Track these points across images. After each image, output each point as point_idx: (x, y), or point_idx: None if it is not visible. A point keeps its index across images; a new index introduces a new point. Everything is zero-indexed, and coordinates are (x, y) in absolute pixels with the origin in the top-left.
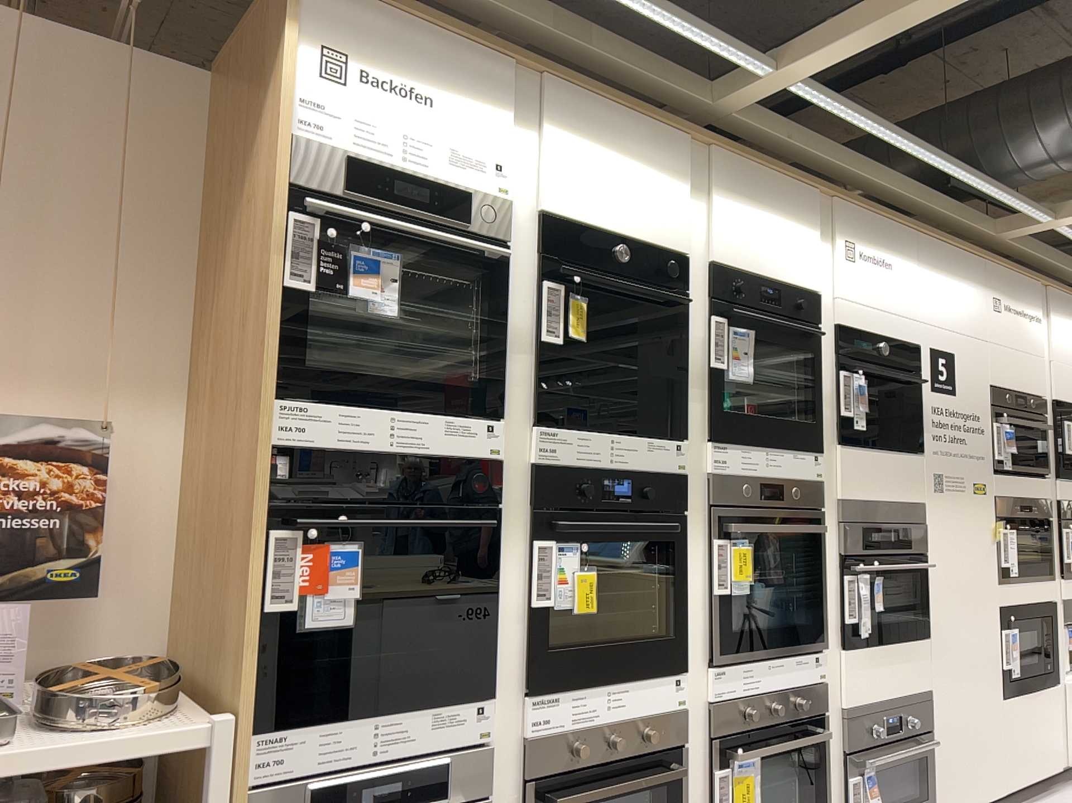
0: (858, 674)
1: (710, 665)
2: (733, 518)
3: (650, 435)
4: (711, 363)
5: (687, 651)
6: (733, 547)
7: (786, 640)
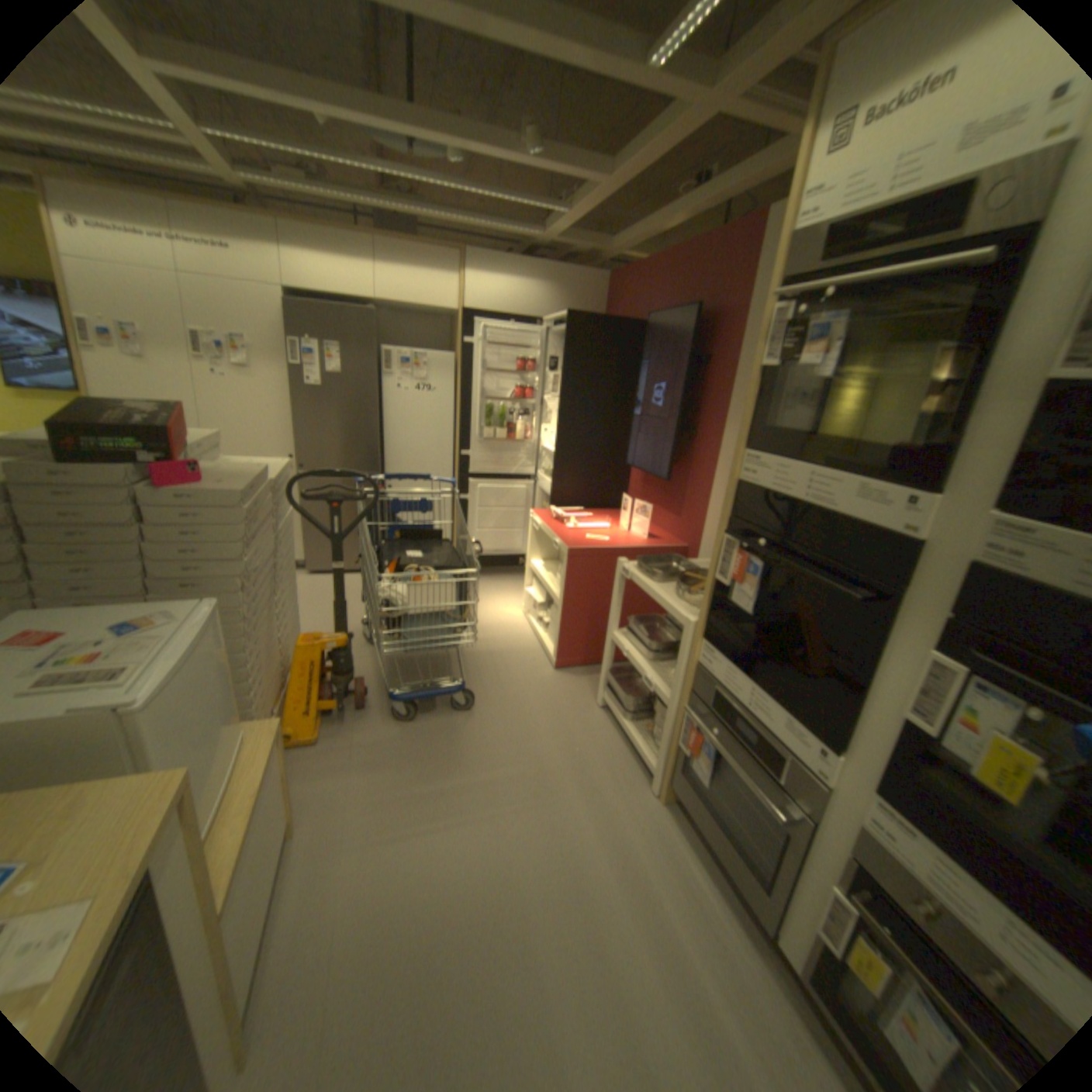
0: None
1: None
2: None
3: None
4: None
5: None
6: None
7: None
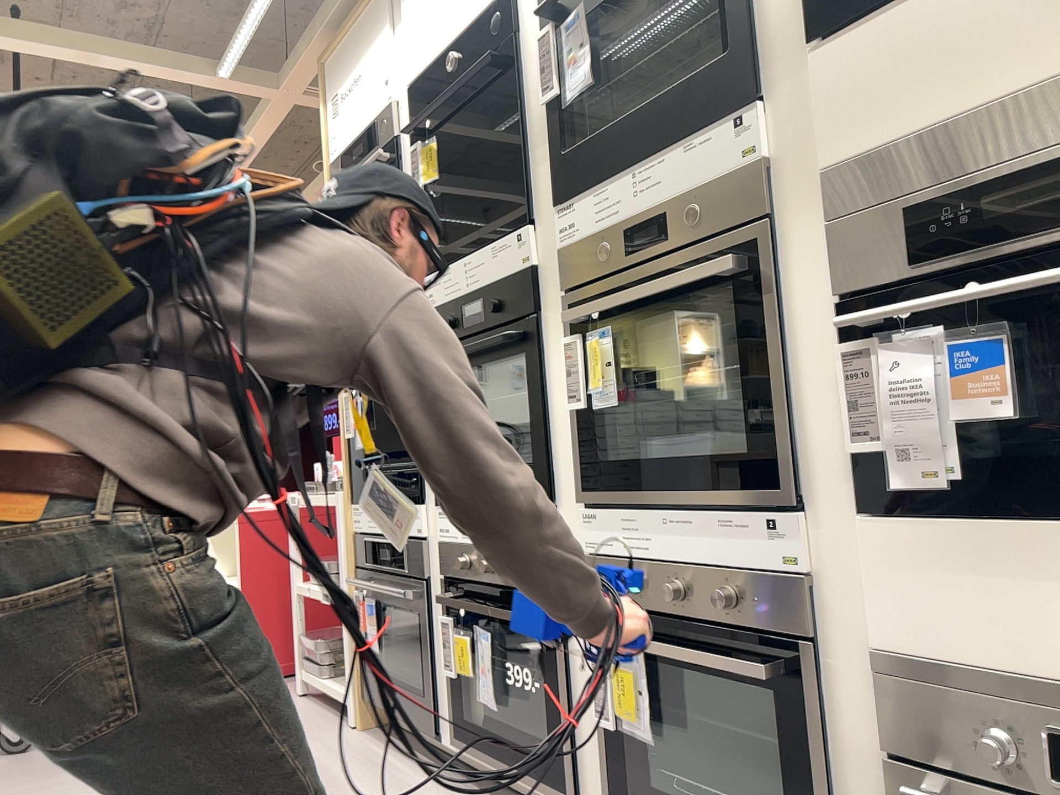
0: (924, 584)
1: (583, 507)
2: (591, 298)
3: (494, 238)
4: (545, 100)
5: (560, 485)
6: (591, 342)
7: (695, 482)
